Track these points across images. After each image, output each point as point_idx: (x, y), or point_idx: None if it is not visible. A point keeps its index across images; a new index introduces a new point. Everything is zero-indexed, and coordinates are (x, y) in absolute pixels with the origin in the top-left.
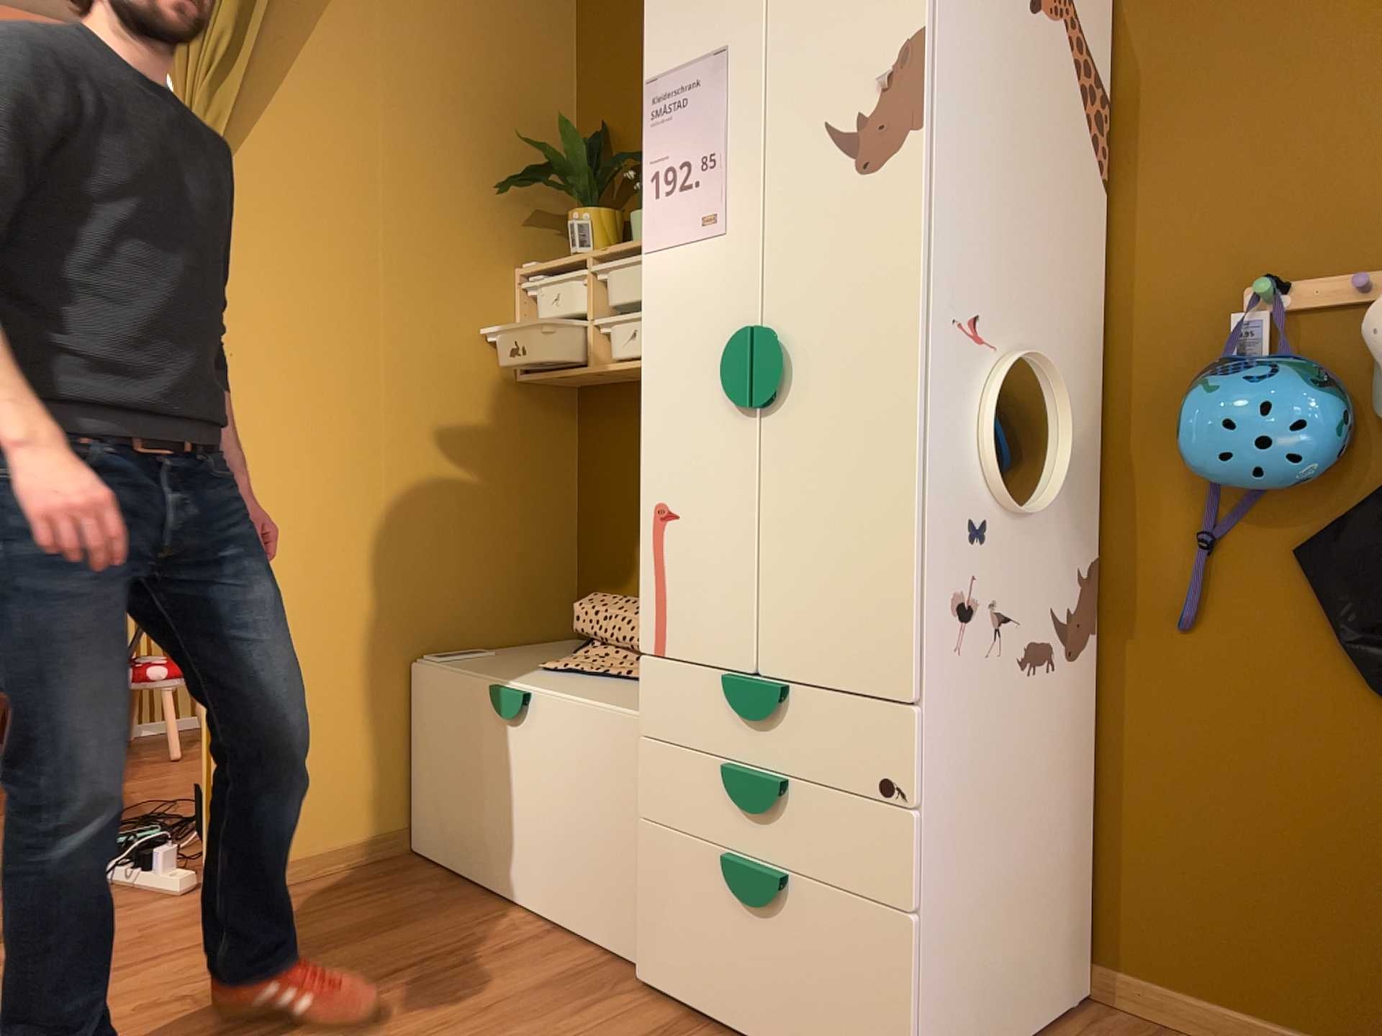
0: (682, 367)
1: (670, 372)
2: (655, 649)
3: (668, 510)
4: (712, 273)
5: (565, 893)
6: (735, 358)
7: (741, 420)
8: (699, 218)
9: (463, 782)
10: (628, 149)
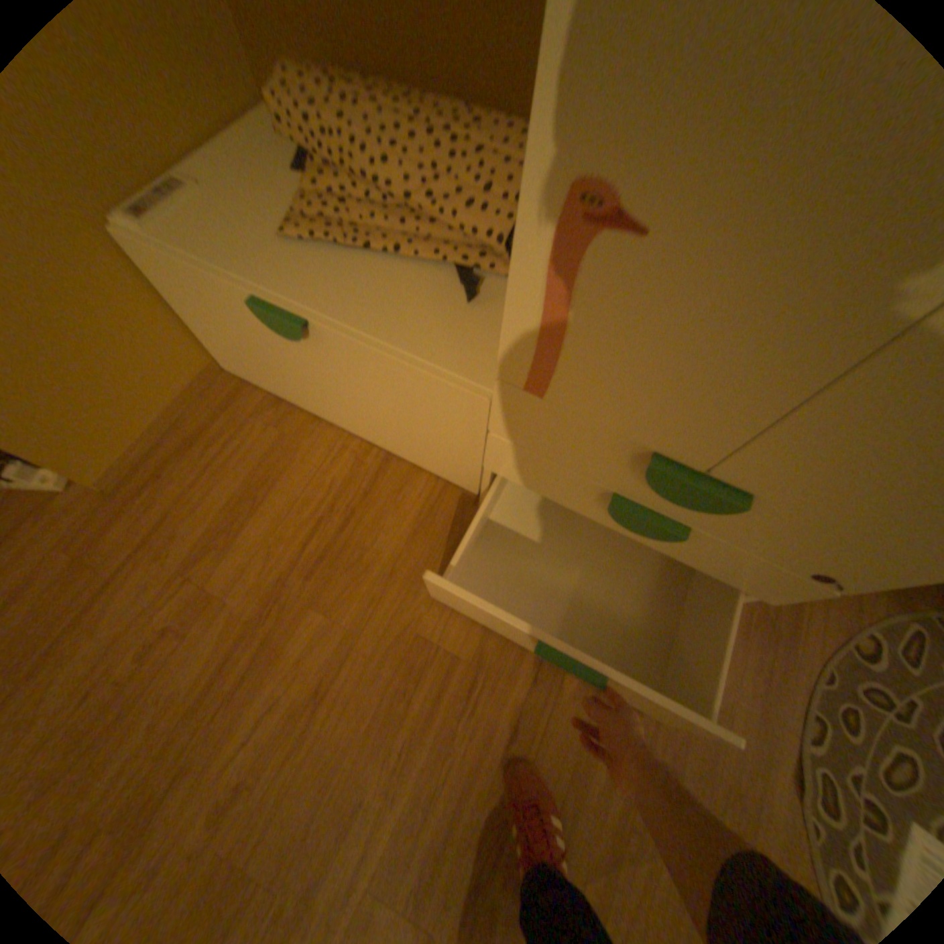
0: None
1: None
2: (528, 383)
3: (622, 203)
4: None
5: (394, 443)
6: None
7: None
8: None
9: (254, 351)
10: None
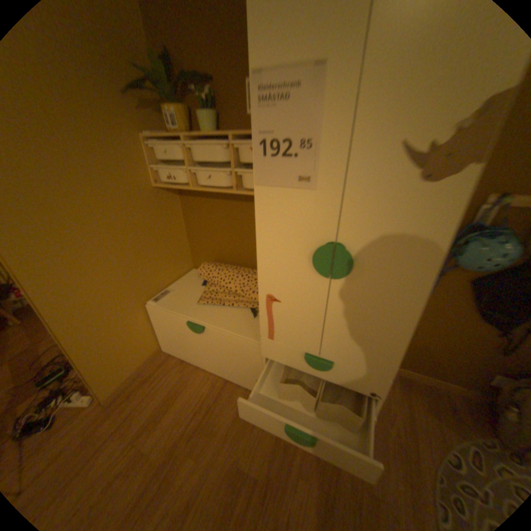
0: (283, 246)
1: (275, 246)
2: (269, 336)
3: (275, 298)
4: (304, 208)
5: (229, 374)
6: (321, 256)
7: (319, 277)
8: (296, 175)
9: (180, 341)
10: (181, 64)
